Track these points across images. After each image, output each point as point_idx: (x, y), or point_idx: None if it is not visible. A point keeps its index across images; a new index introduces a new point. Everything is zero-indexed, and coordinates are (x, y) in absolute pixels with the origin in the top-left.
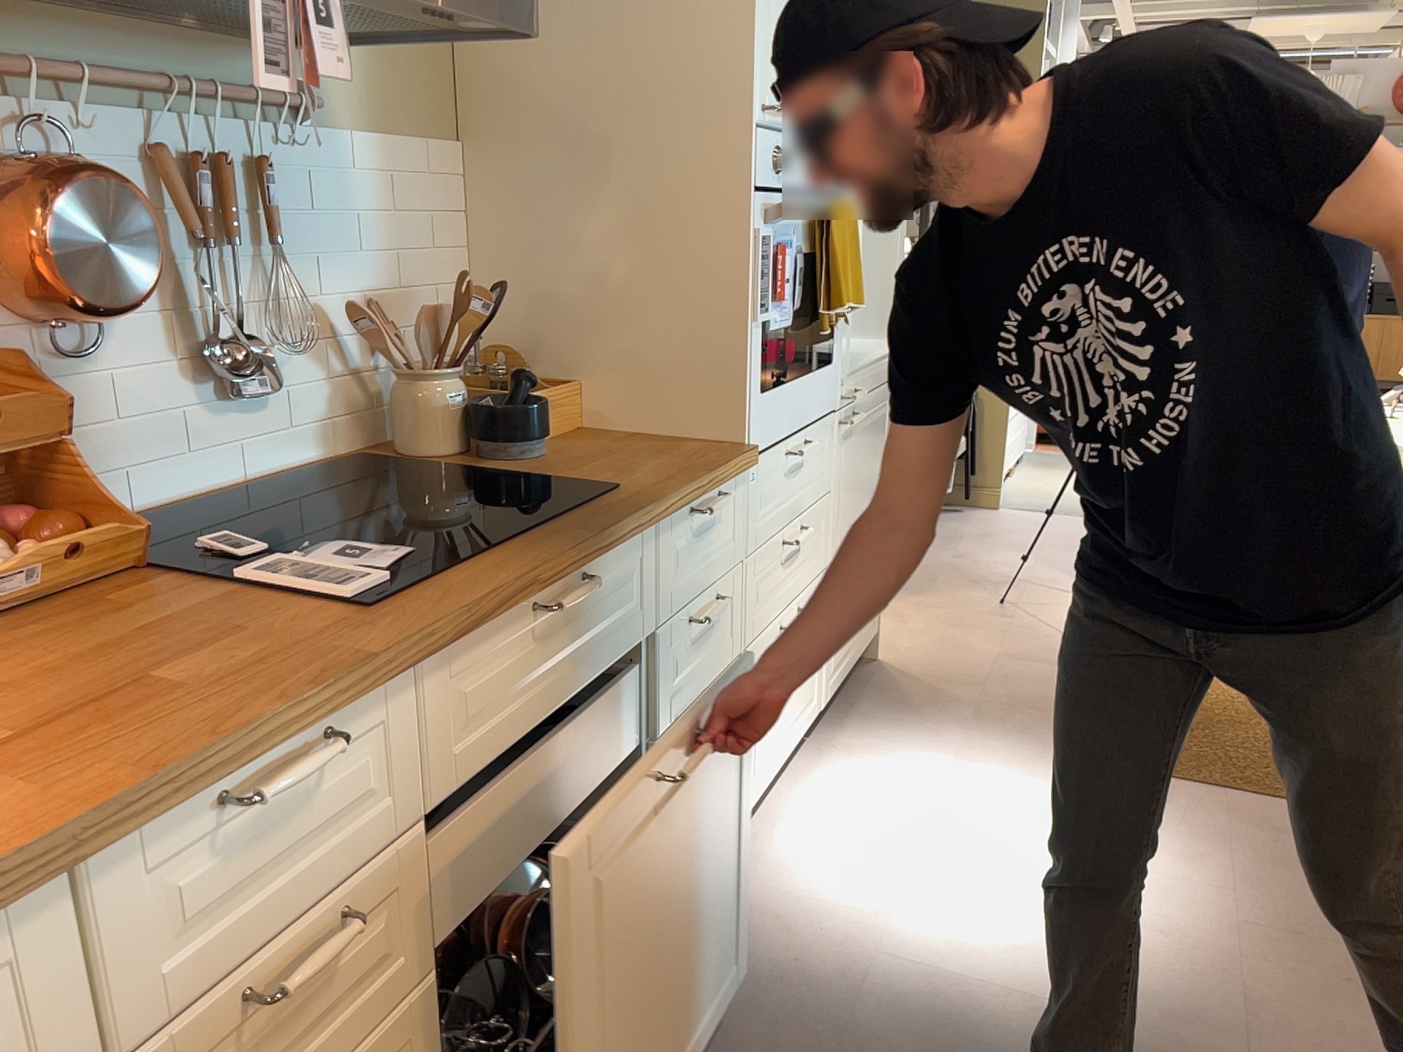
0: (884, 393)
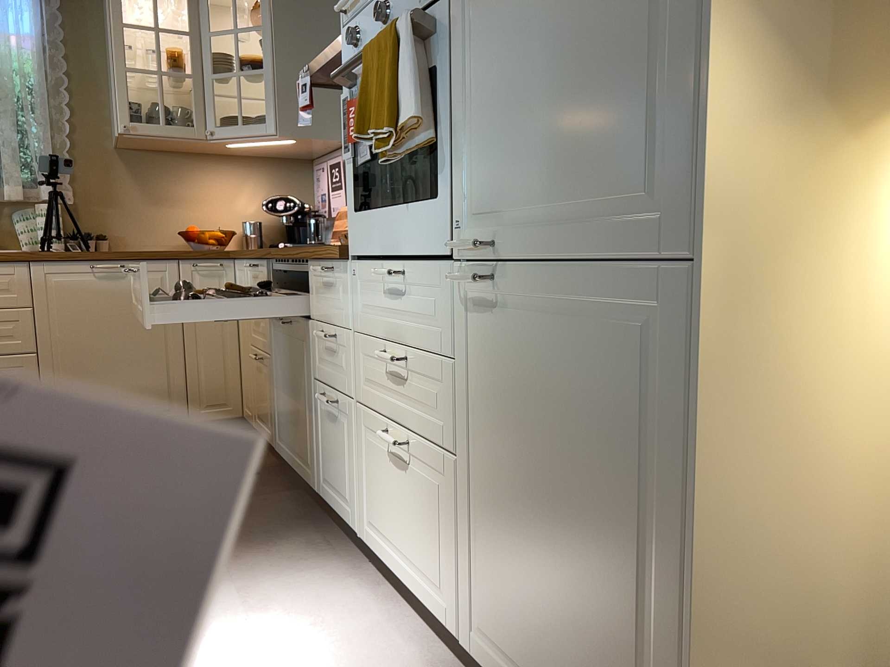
0: (623, 285)
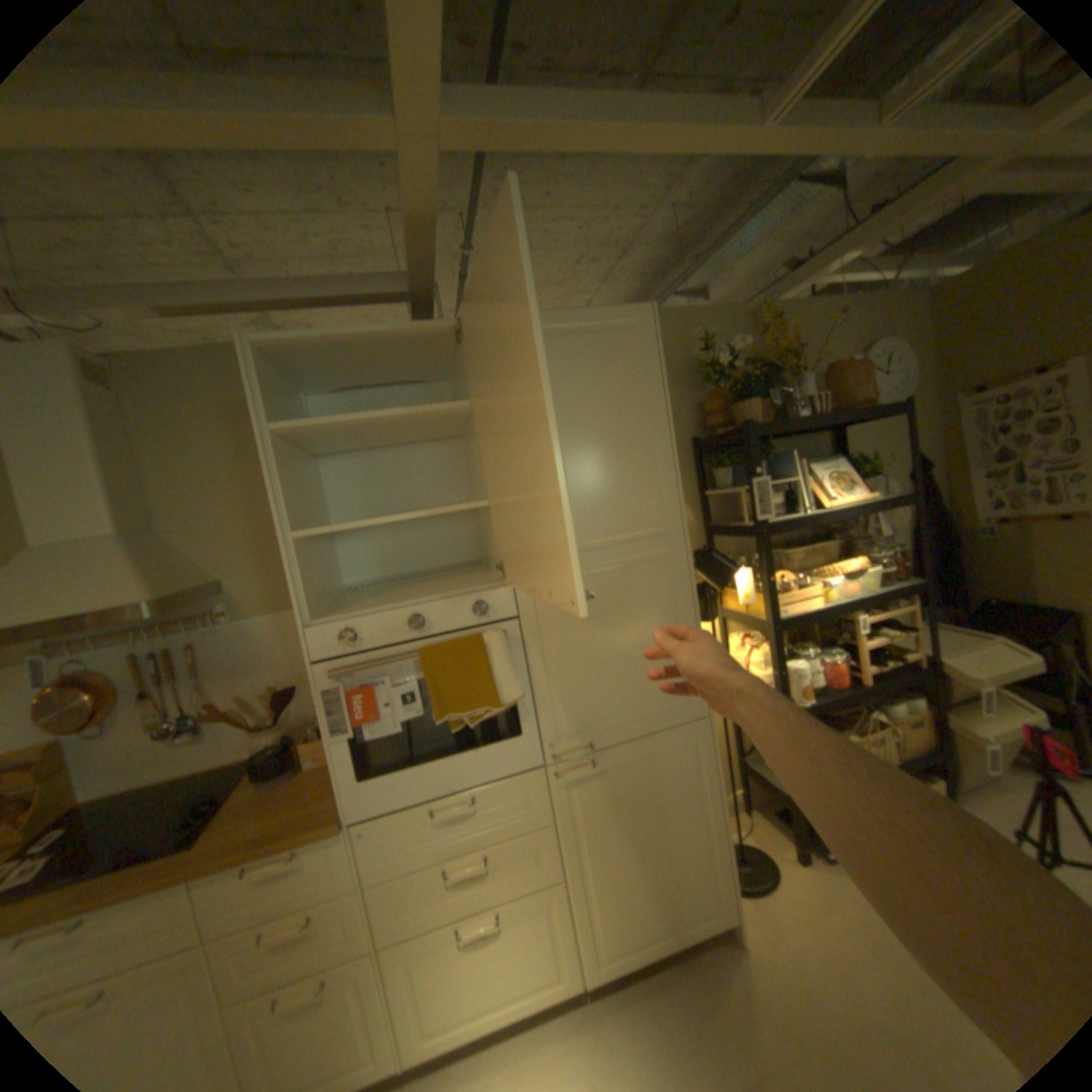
0: (673, 736)
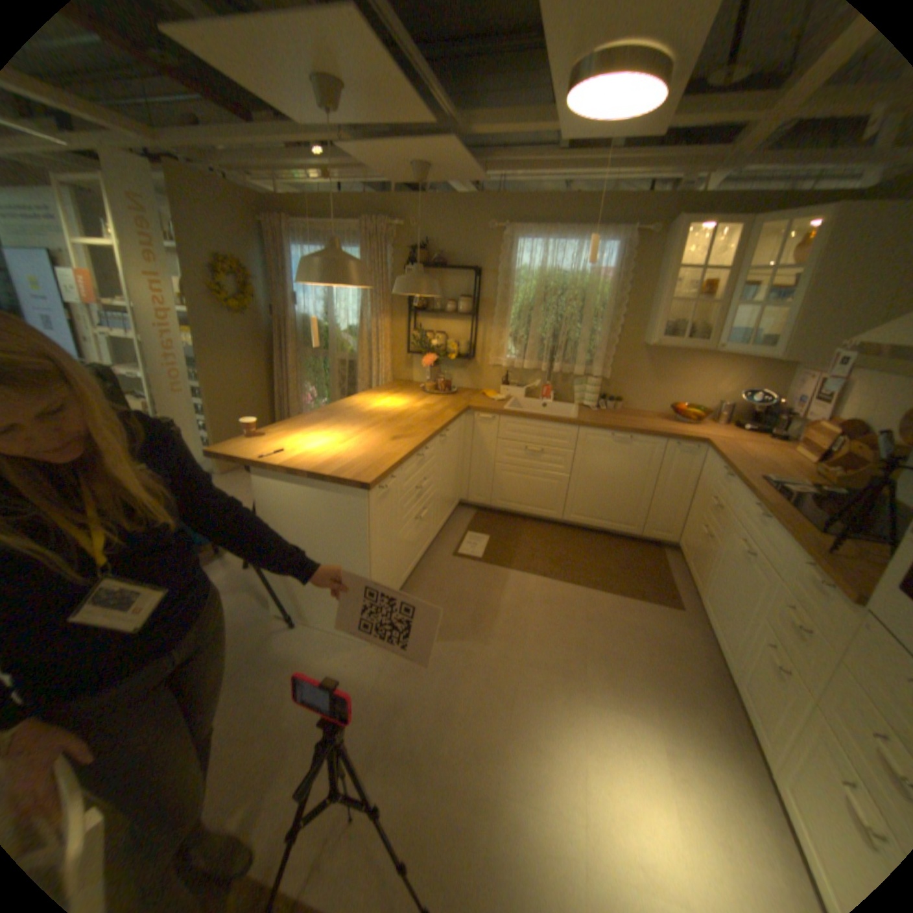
0: None
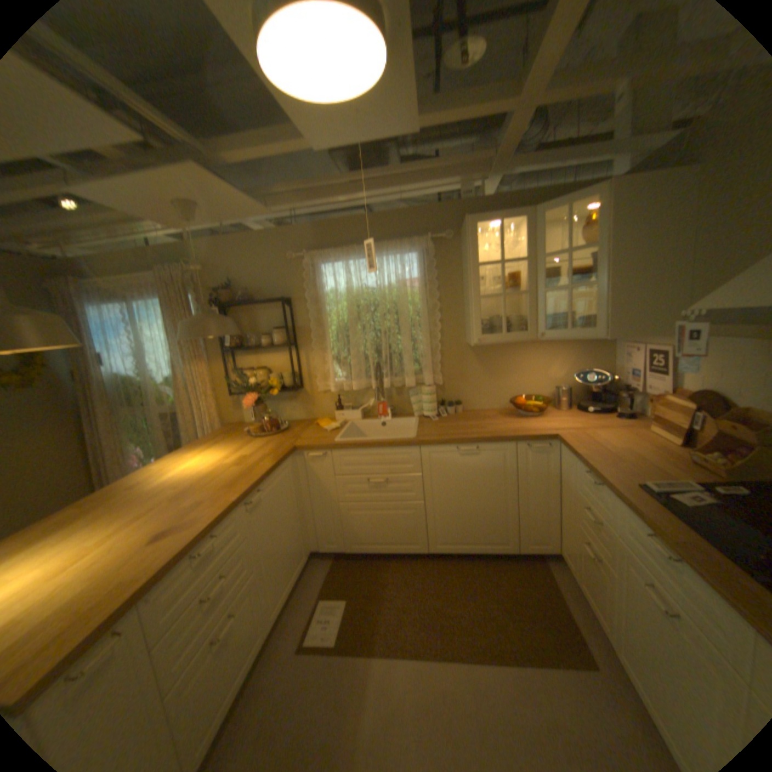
0: None
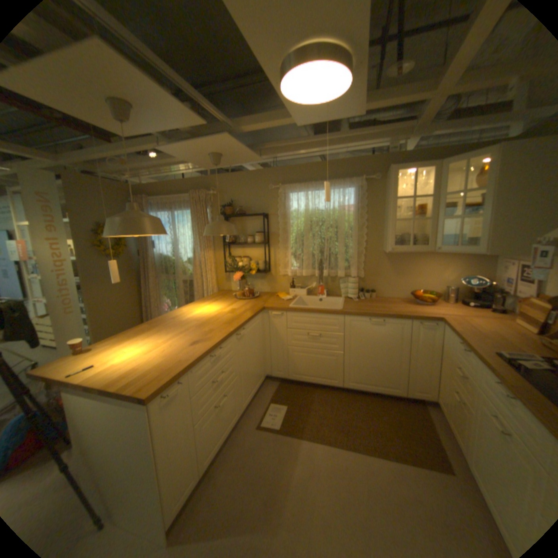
0: None
